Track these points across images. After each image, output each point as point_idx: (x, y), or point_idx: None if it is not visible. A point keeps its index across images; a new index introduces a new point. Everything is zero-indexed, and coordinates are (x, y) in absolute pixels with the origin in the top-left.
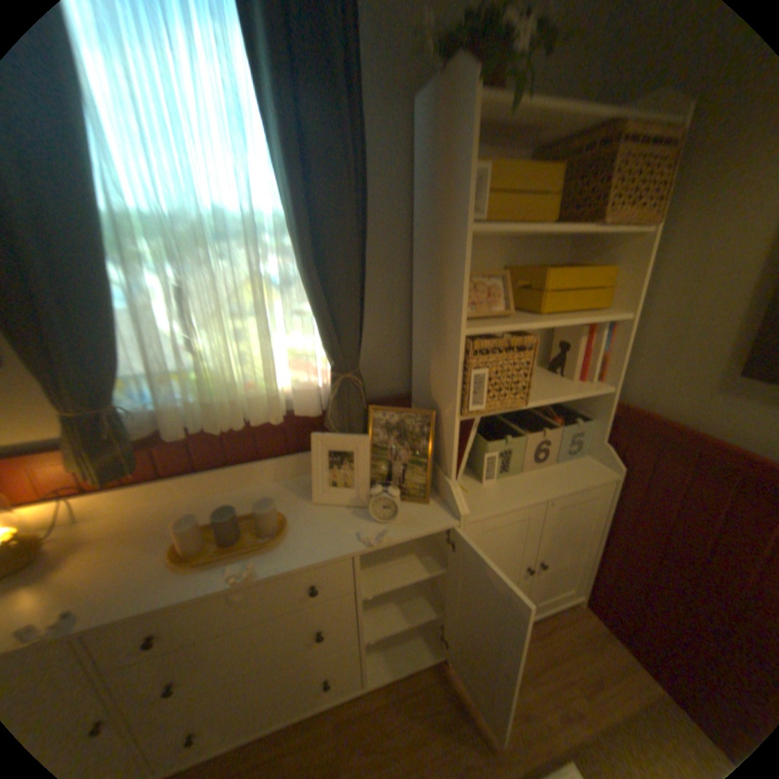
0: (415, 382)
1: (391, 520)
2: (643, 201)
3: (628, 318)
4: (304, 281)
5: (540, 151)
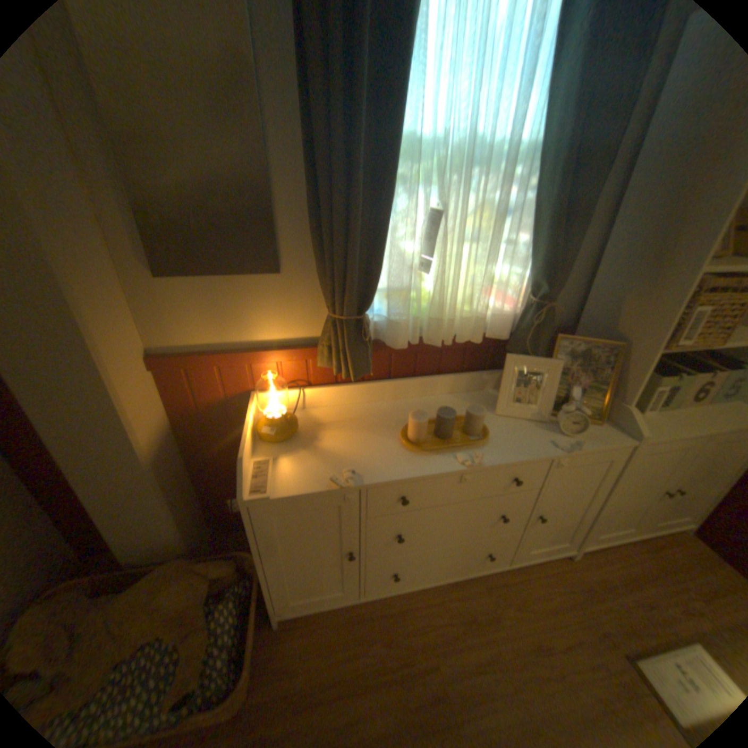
0: (589, 317)
1: (578, 434)
2: None
3: None
4: (544, 212)
5: None
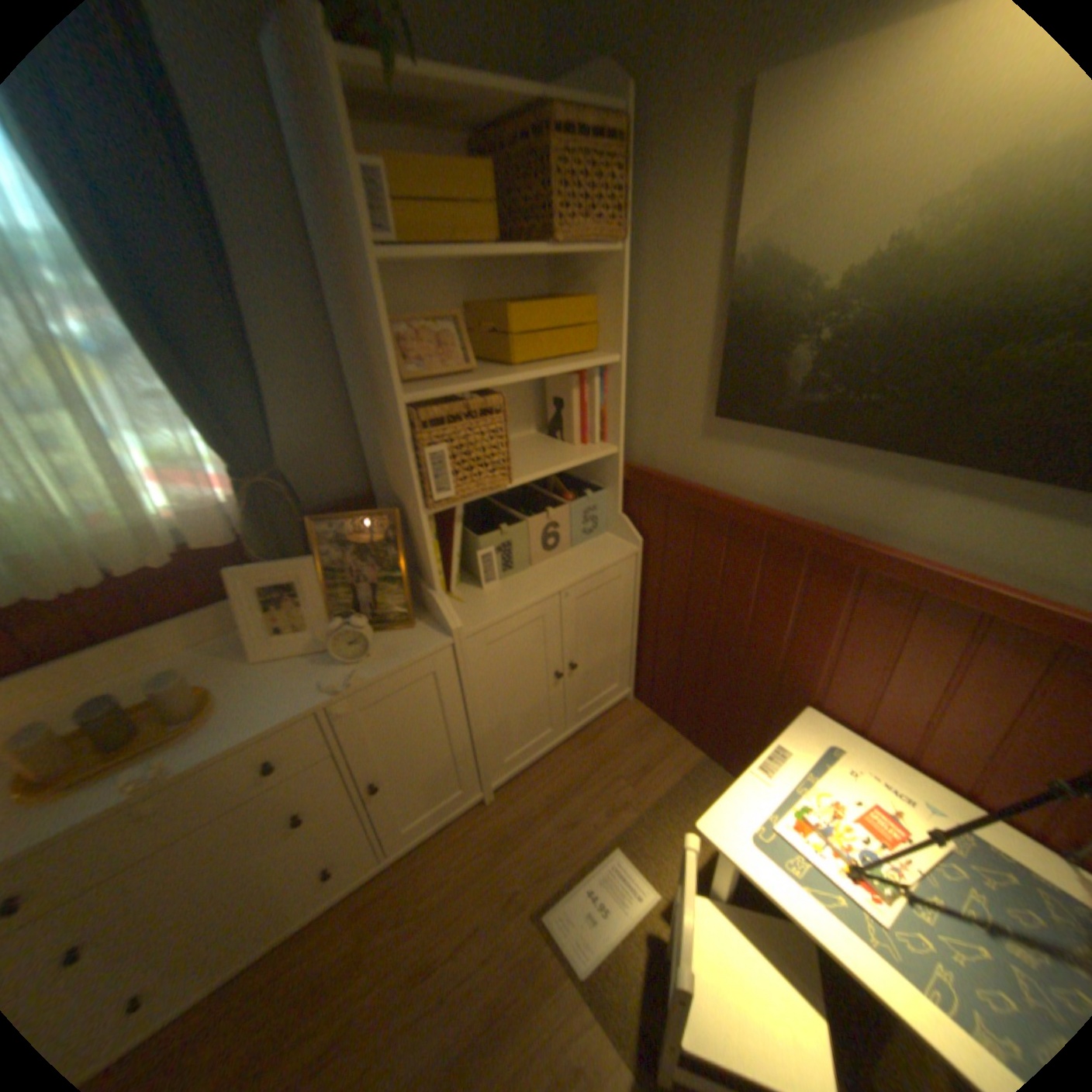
0: (375, 476)
1: (364, 657)
2: (605, 213)
3: (614, 362)
4: (144, 348)
5: (479, 139)
